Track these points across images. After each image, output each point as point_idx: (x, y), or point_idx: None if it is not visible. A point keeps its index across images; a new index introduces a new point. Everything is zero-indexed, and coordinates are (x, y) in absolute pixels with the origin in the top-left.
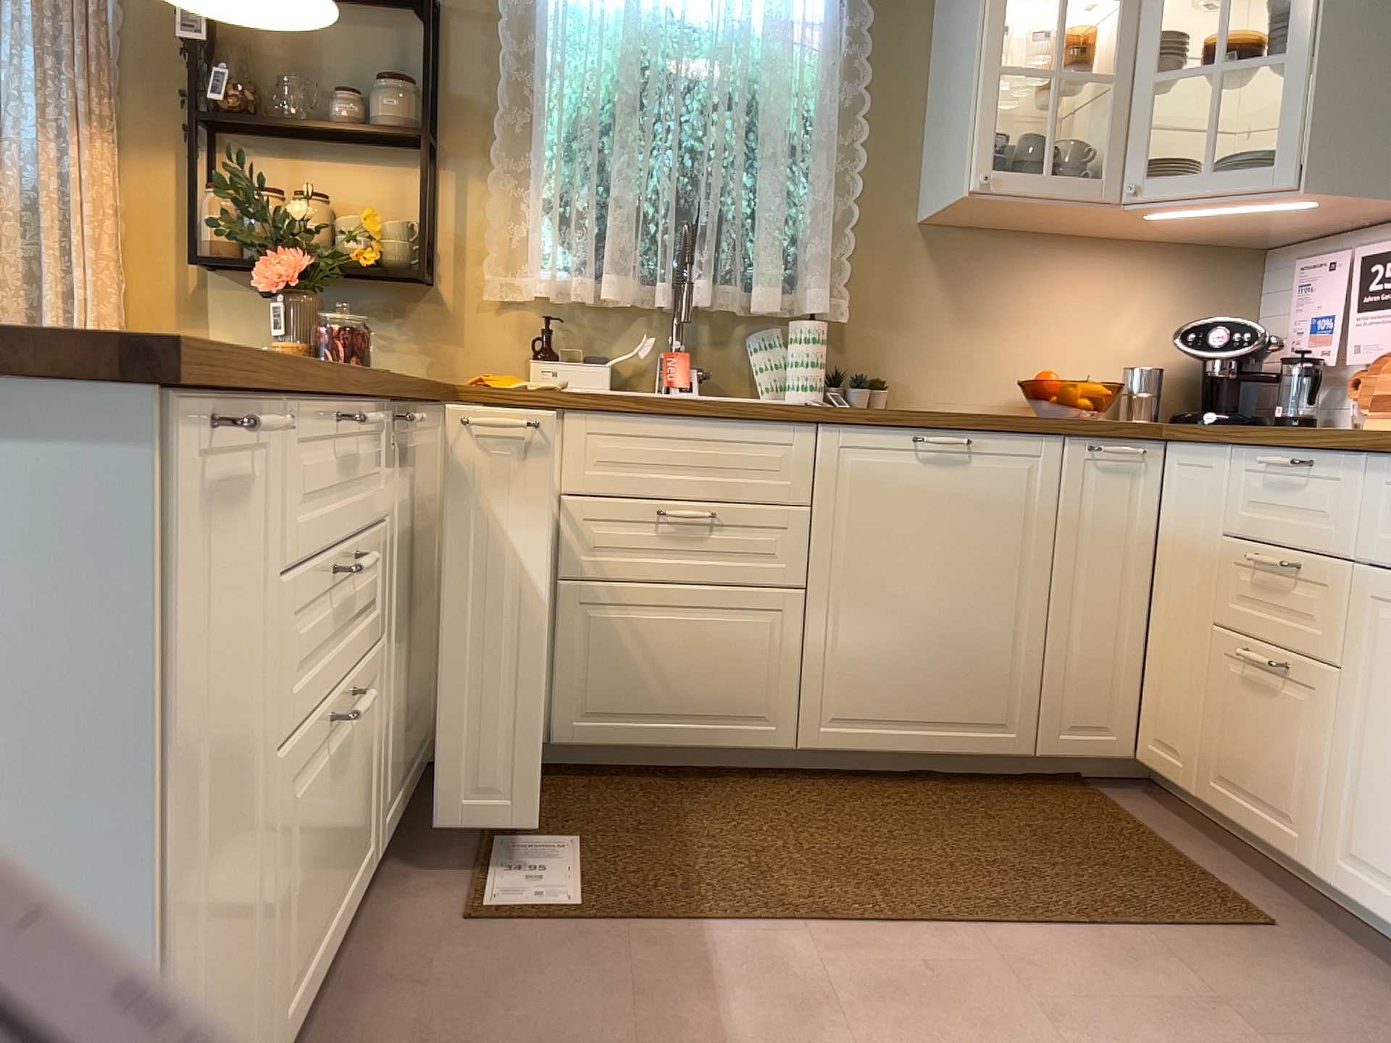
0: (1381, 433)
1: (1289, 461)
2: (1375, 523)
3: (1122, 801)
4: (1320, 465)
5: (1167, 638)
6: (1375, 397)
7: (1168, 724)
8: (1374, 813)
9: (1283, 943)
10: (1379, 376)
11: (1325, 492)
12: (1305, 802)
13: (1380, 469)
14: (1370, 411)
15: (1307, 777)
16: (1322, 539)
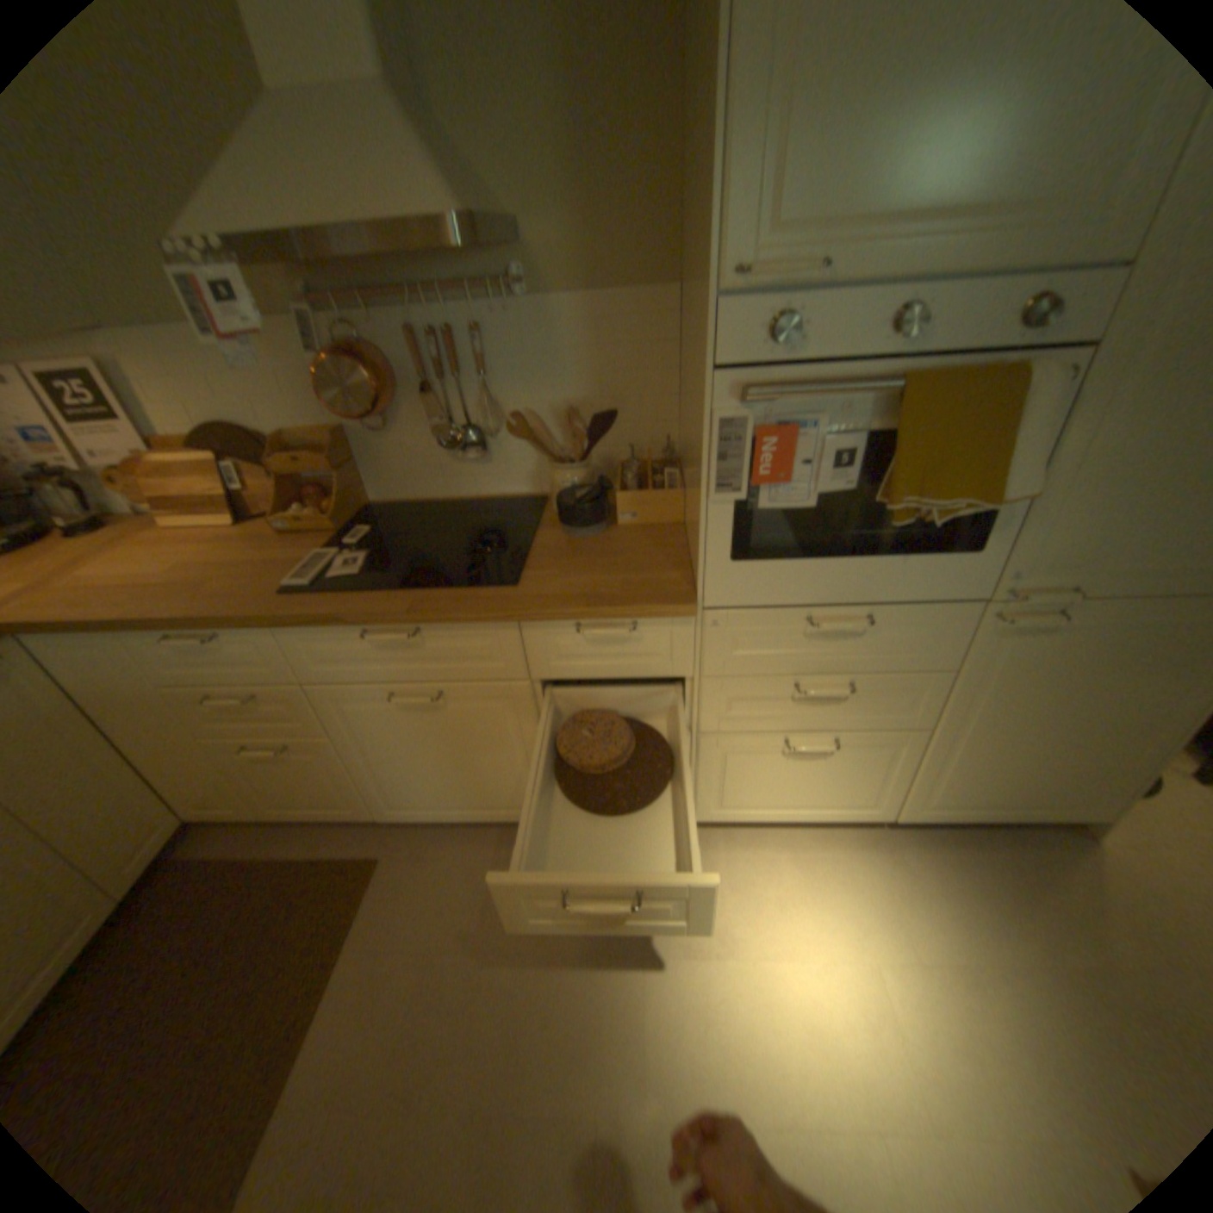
0: (257, 599)
1: (195, 641)
2: (300, 661)
3: (197, 851)
4: (222, 633)
5: (147, 756)
6: (142, 495)
7: (197, 797)
8: (393, 787)
9: (389, 866)
10: (131, 476)
11: (242, 649)
12: (343, 797)
13: (283, 631)
14: (144, 504)
15: (336, 786)
16: (260, 676)
